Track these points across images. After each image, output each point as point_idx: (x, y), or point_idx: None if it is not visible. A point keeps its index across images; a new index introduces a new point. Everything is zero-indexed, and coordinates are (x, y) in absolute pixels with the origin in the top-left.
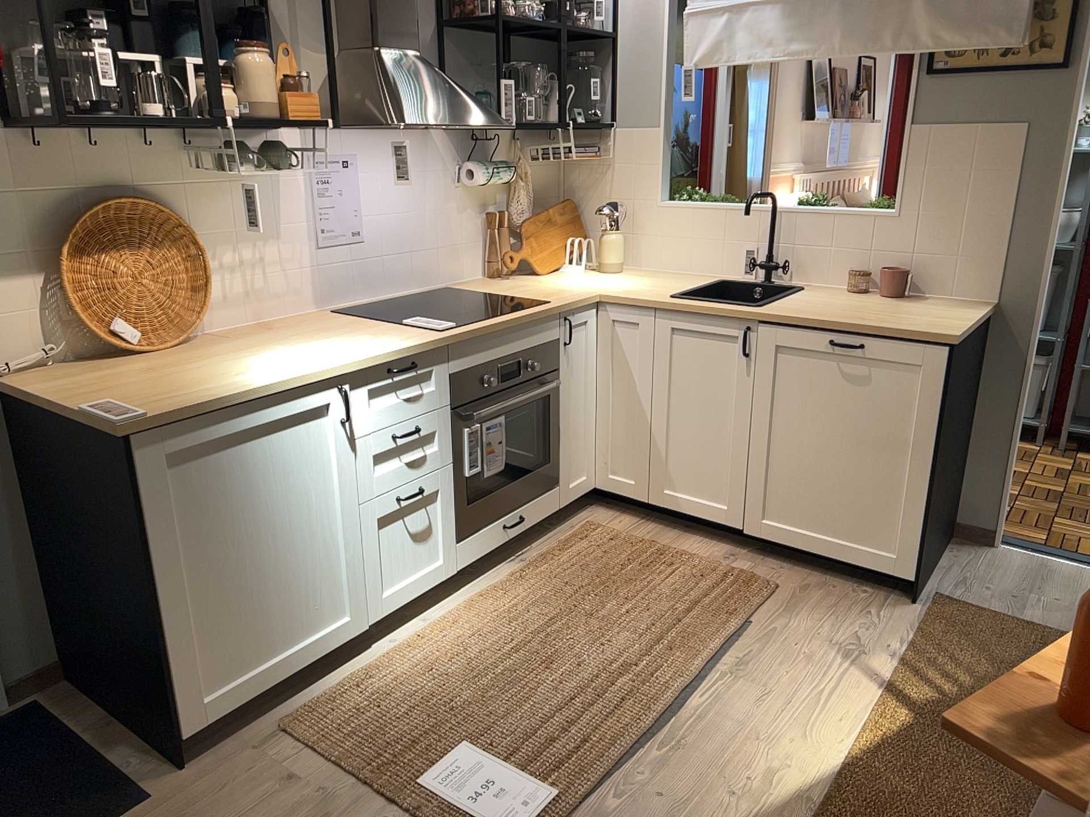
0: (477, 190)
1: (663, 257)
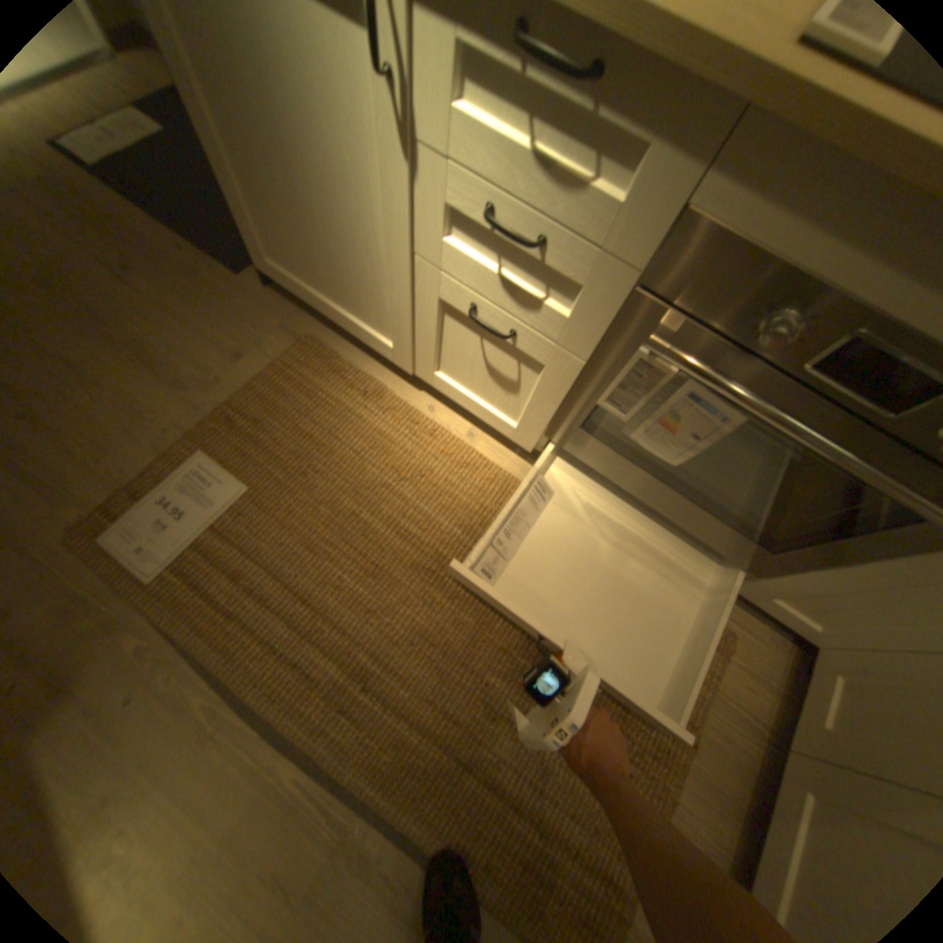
0: None
1: None
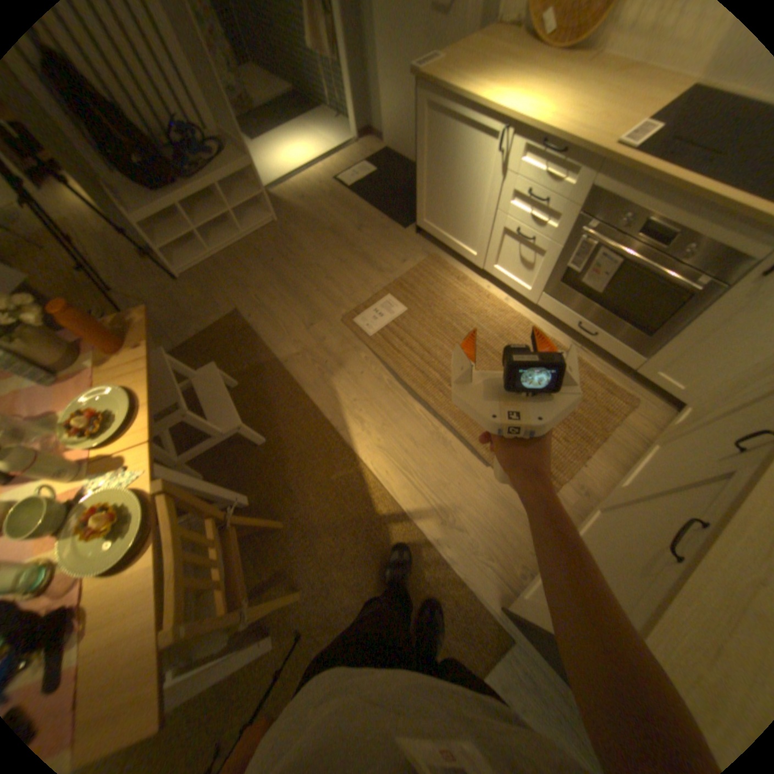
0: None
1: None
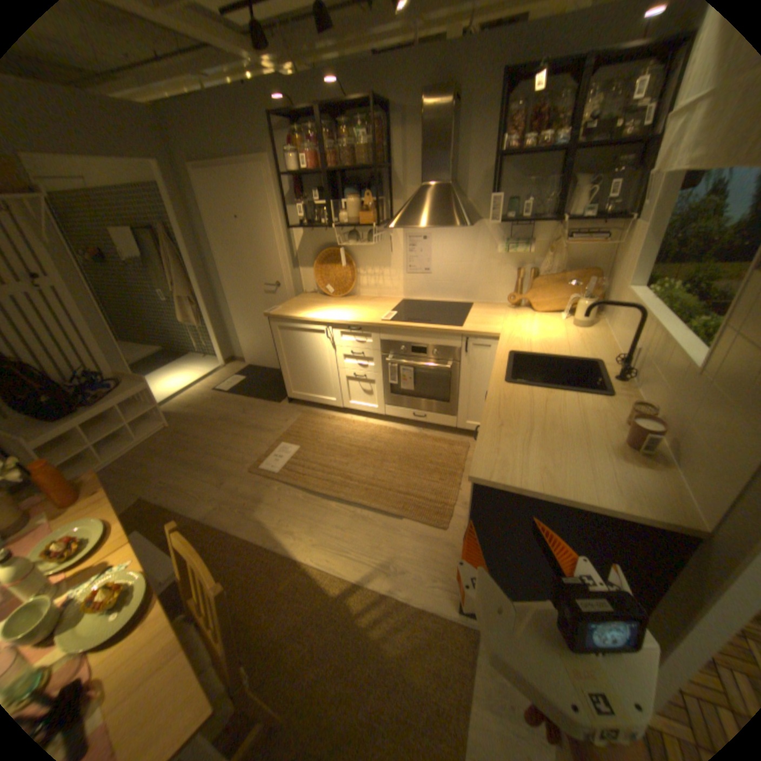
0: (515, 255)
1: (617, 329)
